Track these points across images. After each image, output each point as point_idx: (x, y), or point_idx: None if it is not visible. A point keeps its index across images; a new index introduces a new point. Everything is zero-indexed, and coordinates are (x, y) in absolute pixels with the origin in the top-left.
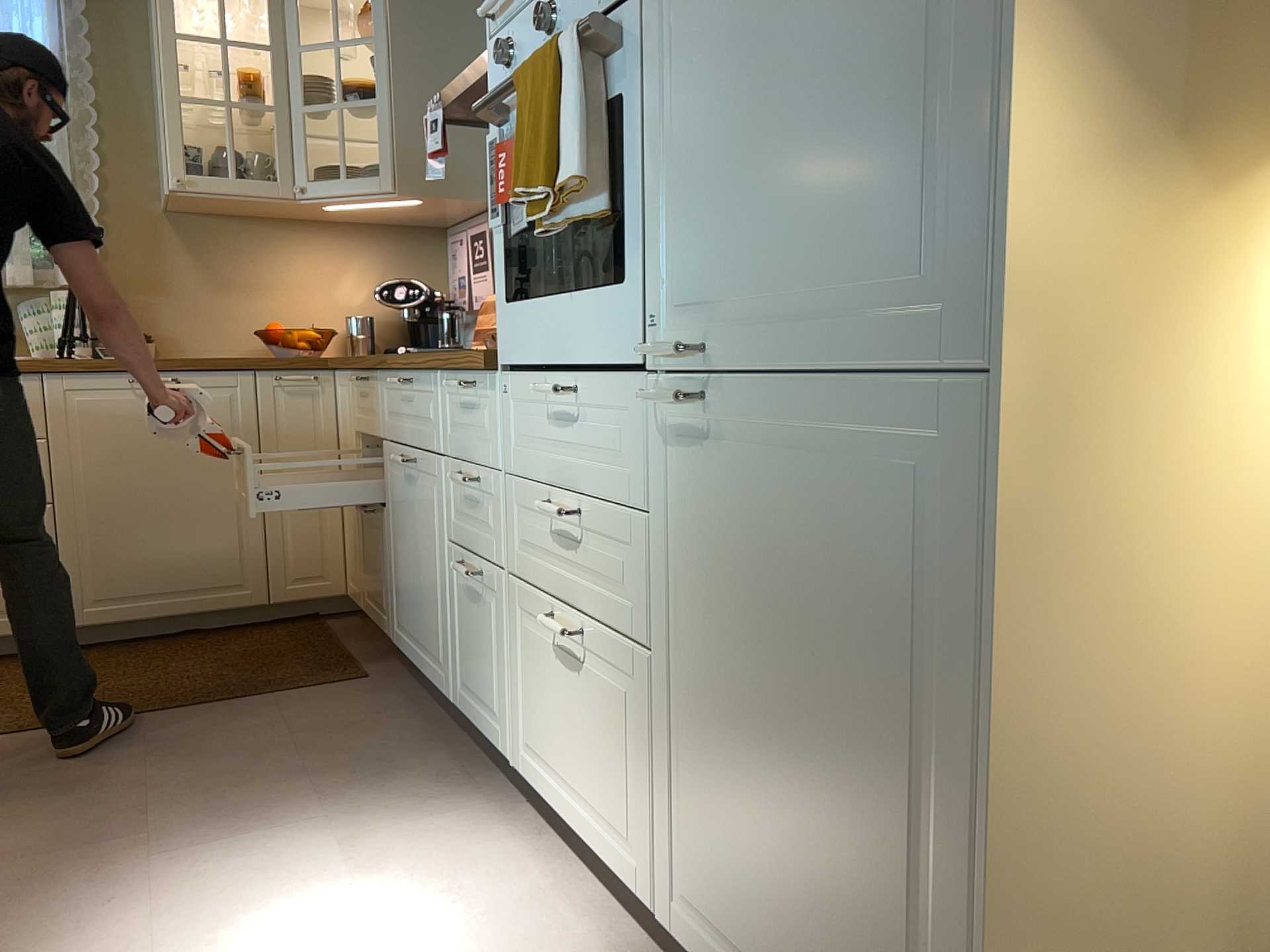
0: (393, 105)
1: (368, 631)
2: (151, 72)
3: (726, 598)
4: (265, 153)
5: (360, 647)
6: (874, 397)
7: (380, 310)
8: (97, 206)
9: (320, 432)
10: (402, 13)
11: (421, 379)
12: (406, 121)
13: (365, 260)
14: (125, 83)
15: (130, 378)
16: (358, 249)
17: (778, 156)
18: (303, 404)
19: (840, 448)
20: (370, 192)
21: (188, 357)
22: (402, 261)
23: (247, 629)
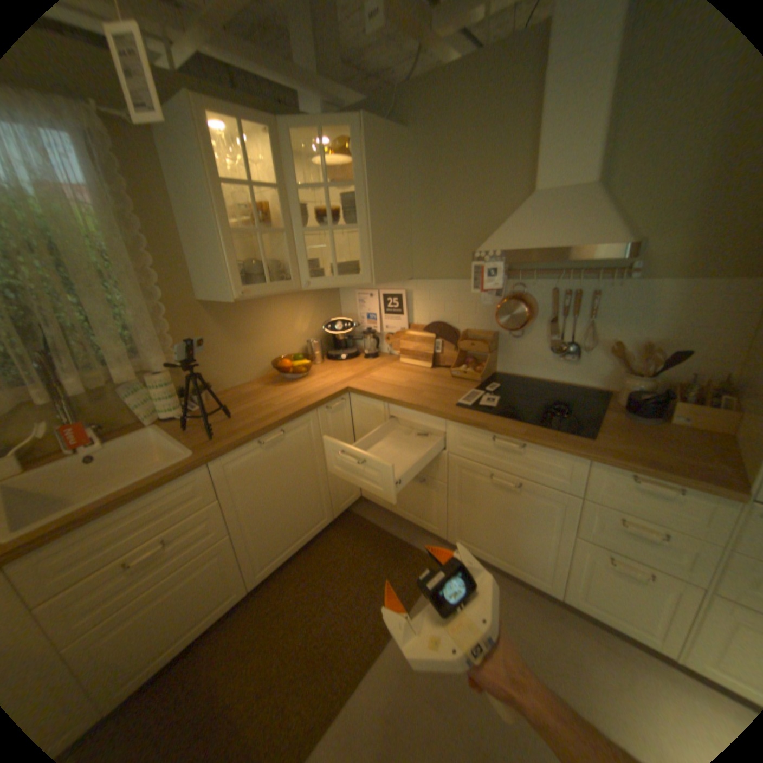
0: (369, 229)
1: (385, 515)
2: (168, 199)
3: None
4: (276, 261)
5: (400, 532)
6: None
7: (315, 332)
8: (157, 308)
9: (346, 427)
10: (370, 165)
11: (547, 451)
12: (375, 239)
13: (306, 307)
14: (150, 209)
15: (259, 442)
16: (302, 301)
17: None
18: (338, 416)
19: None
20: (355, 284)
21: (229, 388)
22: (322, 303)
23: (323, 534)
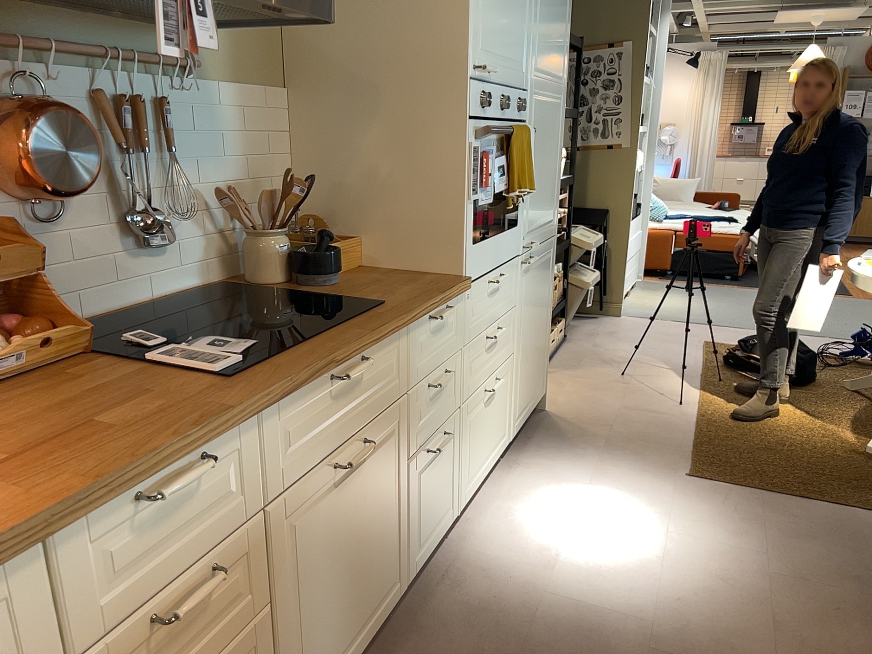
0: None
1: None
2: None
3: (529, 311)
4: None
5: None
6: (547, 243)
7: None
8: None
9: None
10: None
11: (379, 347)
12: None
13: None
14: None
15: None
16: None
17: (542, 189)
18: None
19: (544, 257)
20: None
21: None
22: None
23: None
